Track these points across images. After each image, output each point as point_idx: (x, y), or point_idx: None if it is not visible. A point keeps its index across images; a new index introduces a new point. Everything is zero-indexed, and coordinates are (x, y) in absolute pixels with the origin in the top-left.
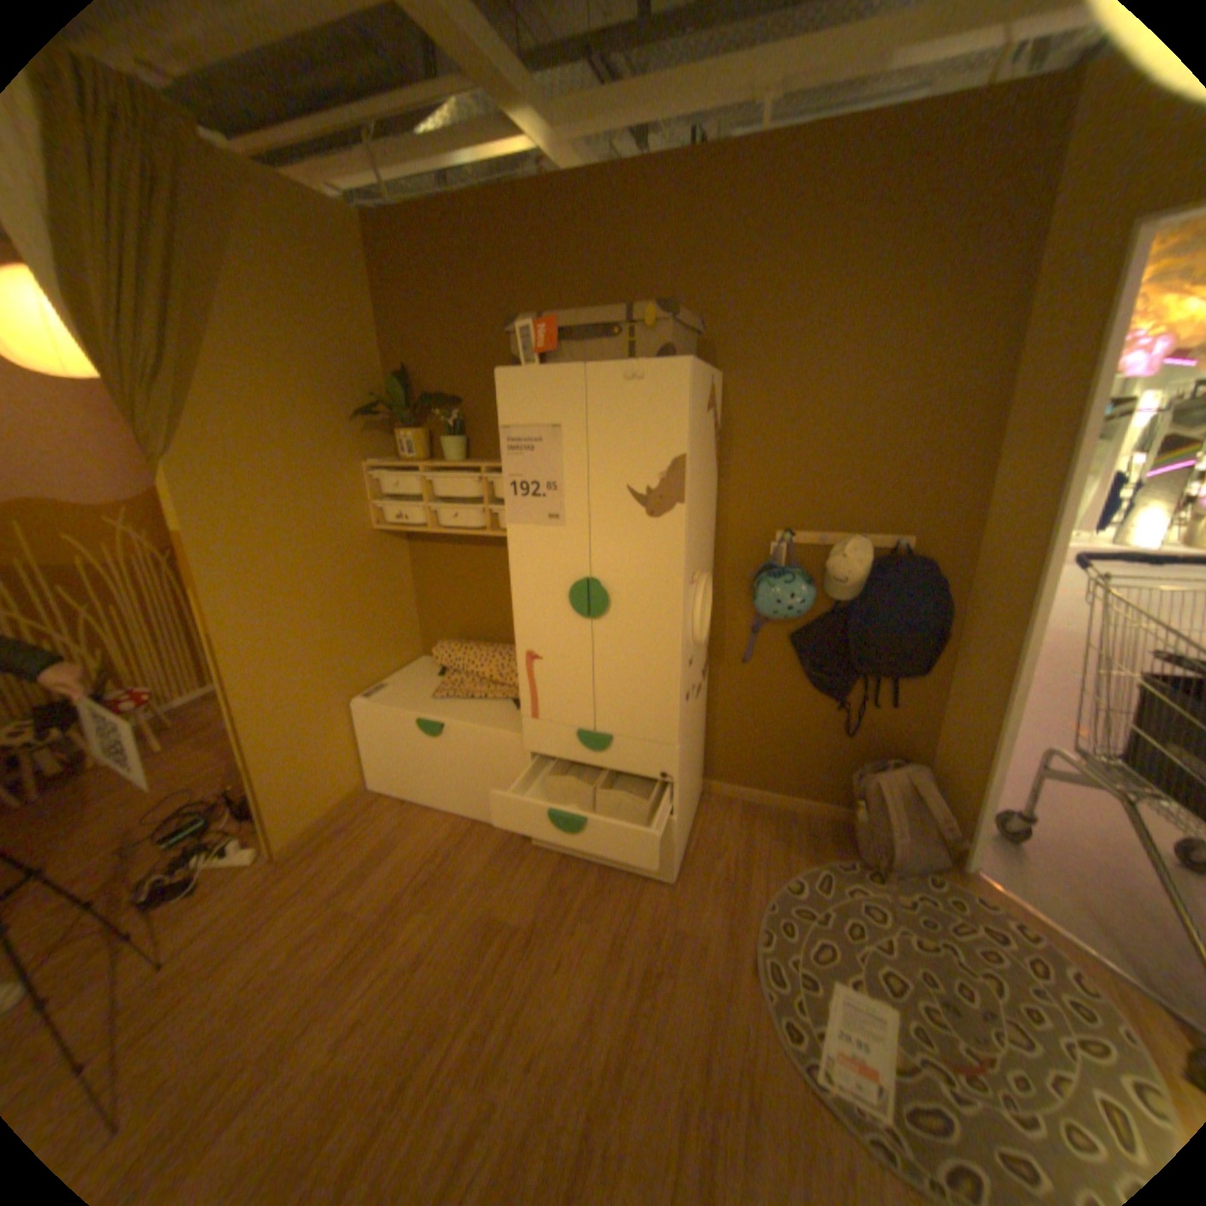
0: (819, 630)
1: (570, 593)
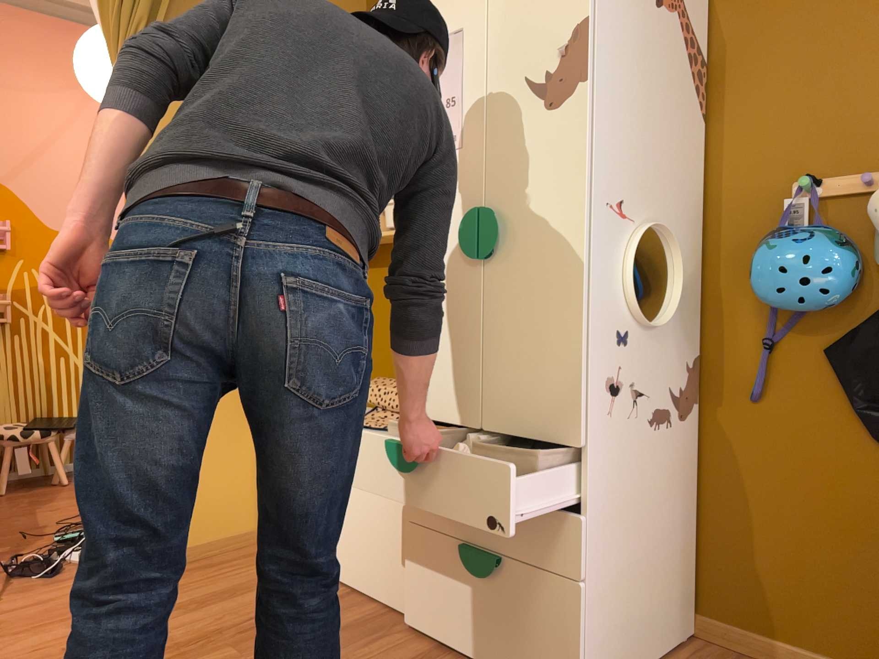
0: (874, 329)
1: (462, 228)
